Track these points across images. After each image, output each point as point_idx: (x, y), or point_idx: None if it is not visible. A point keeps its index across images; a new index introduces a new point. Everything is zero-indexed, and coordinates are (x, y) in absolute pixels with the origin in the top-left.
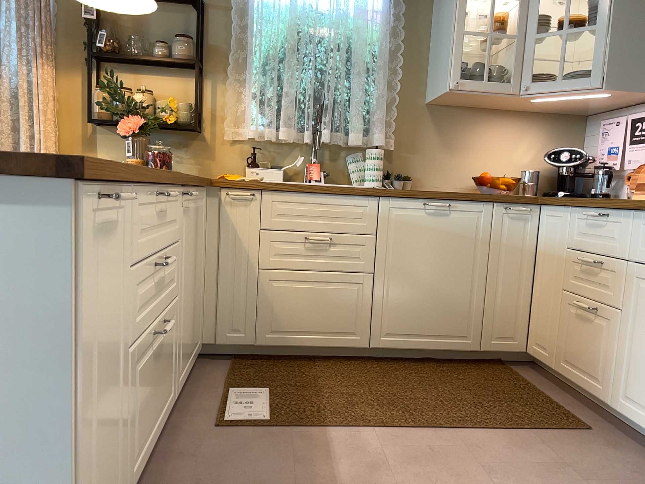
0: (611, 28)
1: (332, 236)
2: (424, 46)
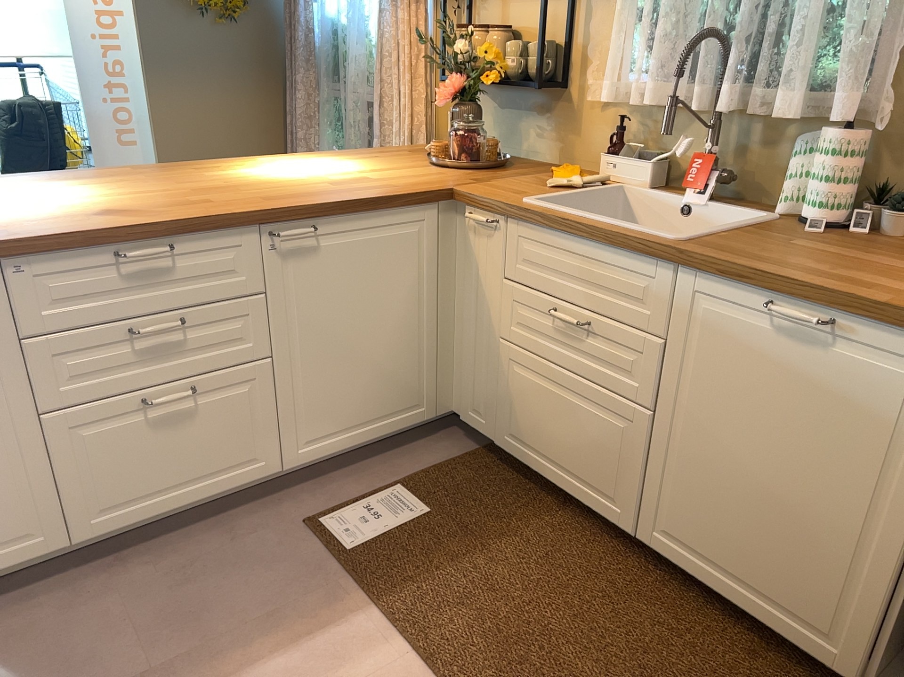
0: None
1: (592, 318)
2: None
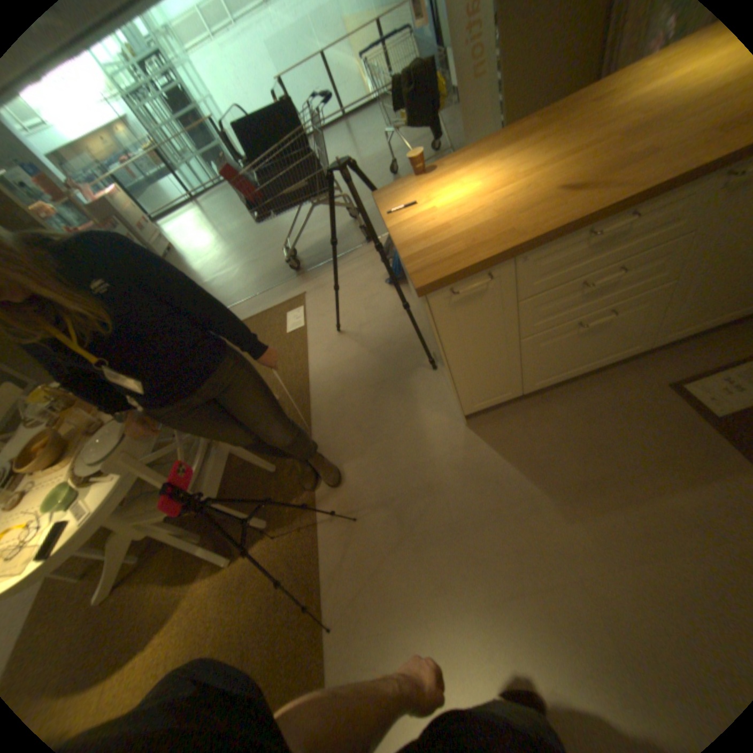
0: None
1: None
2: None
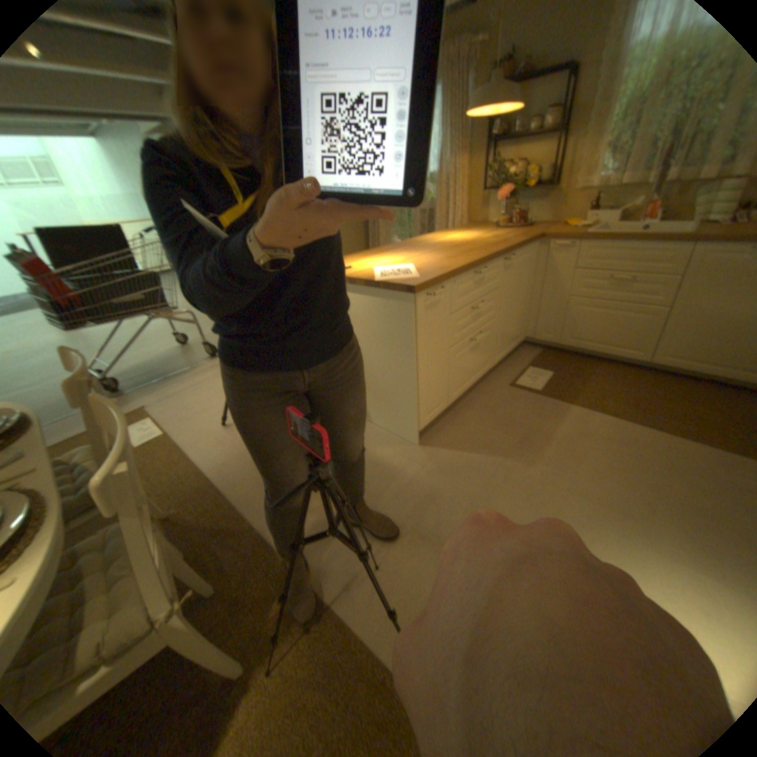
0: None
1: (636, 273)
2: None
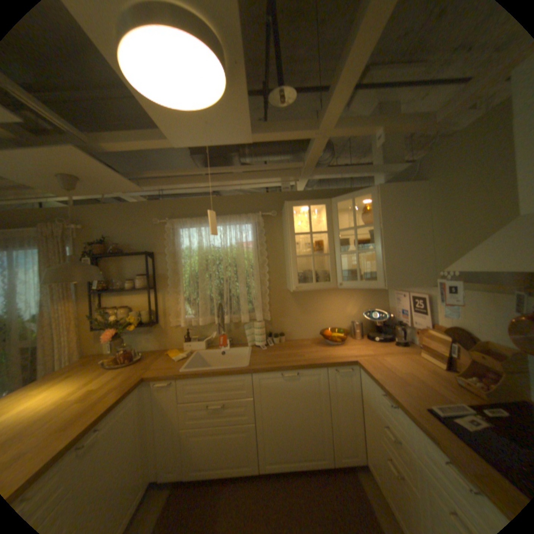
0: (384, 252)
1: (224, 403)
2: (281, 256)
